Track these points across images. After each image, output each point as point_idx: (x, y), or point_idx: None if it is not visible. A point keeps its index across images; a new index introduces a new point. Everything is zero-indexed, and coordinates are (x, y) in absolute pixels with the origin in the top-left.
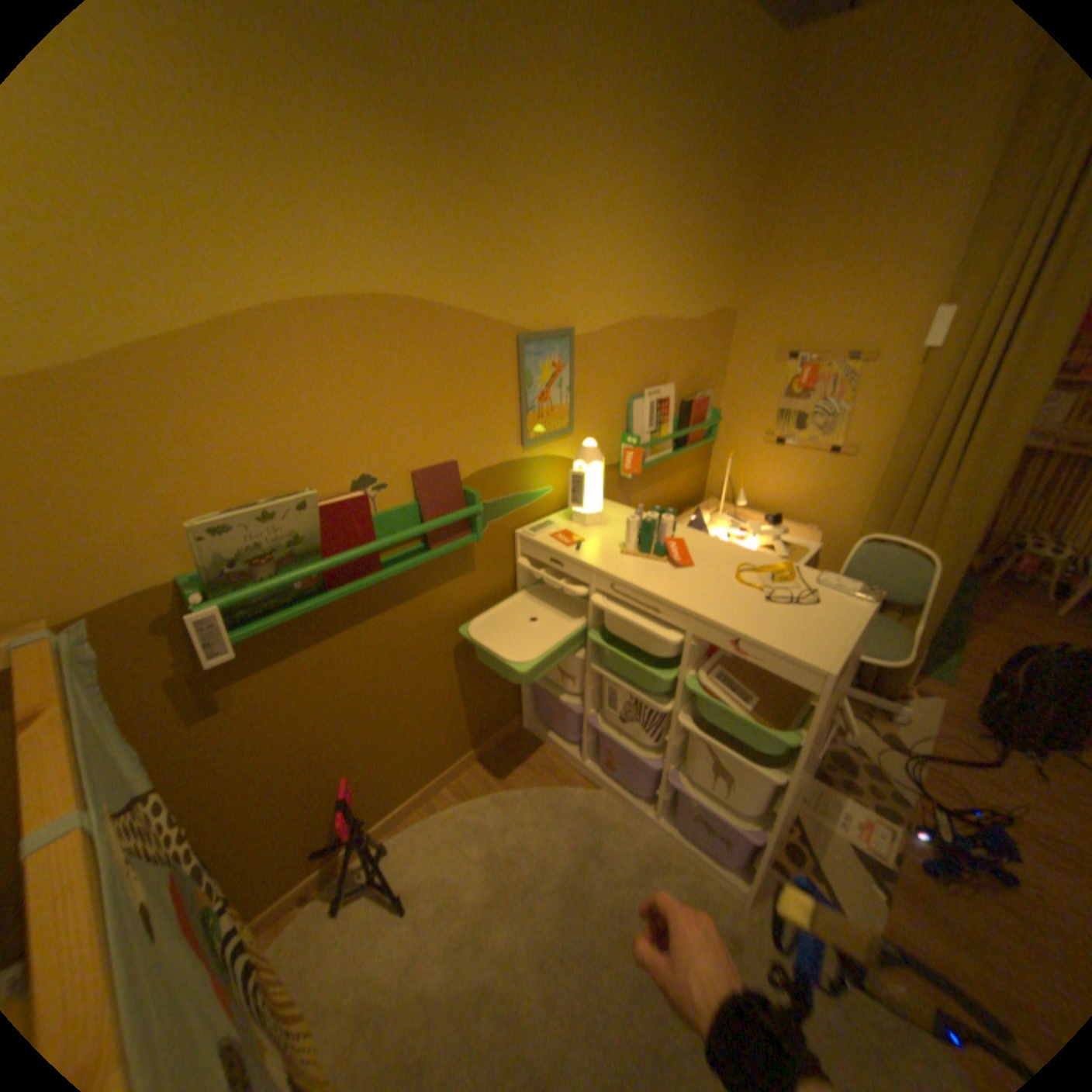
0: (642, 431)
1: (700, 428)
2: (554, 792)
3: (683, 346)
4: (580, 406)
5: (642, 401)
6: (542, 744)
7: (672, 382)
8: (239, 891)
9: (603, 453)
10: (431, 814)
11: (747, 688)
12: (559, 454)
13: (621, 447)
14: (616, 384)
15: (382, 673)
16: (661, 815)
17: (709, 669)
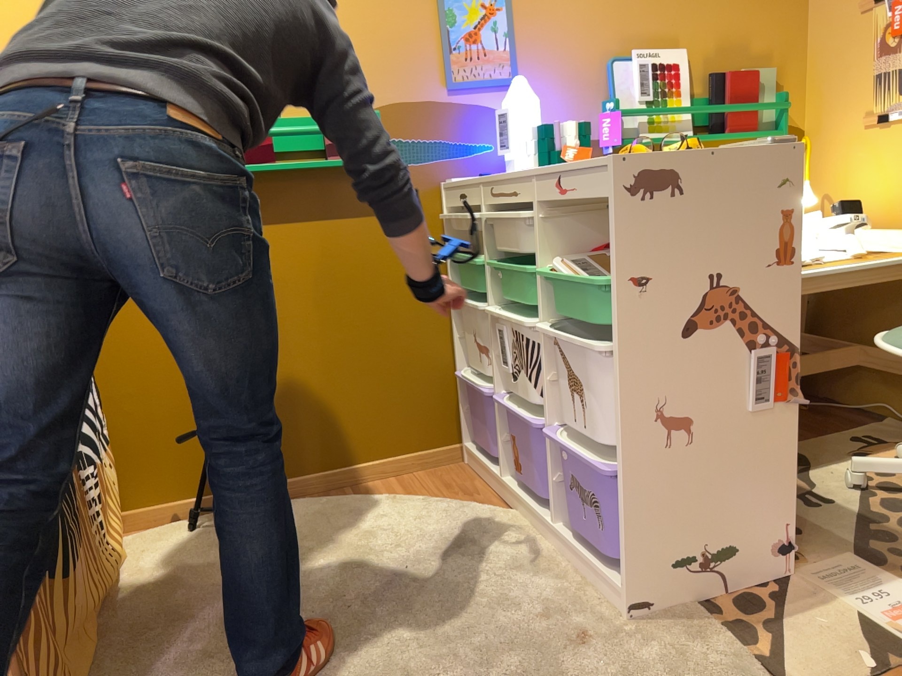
0: (632, 100)
1: (740, 107)
2: (457, 503)
3: (702, 7)
4: (529, 56)
5: (631, 64)
6: (475, 473)
7: (687, 49)
8: (124, 461)
9: (573, 120)
10: (321, 496)
11: (608, 273)
12: (501, 107)
13: (600, 117)
14: (584, 39)
15: (280, 289)
16: (556, 515)
17: (571, 259)
